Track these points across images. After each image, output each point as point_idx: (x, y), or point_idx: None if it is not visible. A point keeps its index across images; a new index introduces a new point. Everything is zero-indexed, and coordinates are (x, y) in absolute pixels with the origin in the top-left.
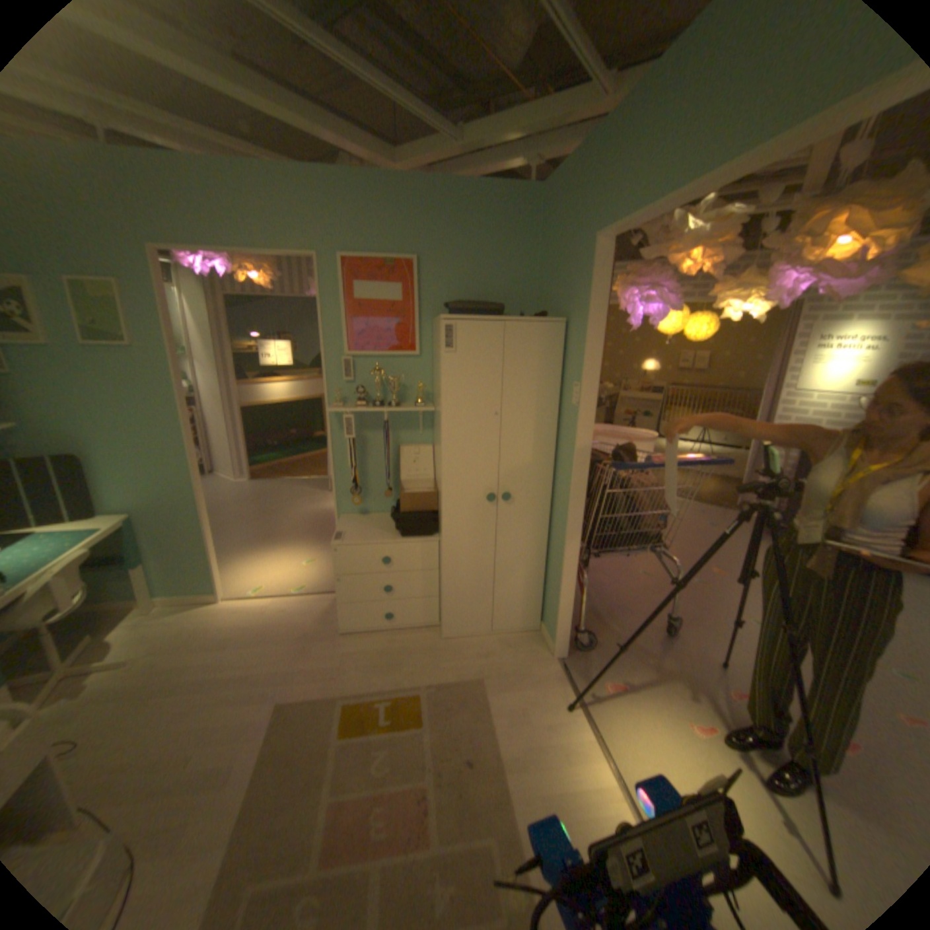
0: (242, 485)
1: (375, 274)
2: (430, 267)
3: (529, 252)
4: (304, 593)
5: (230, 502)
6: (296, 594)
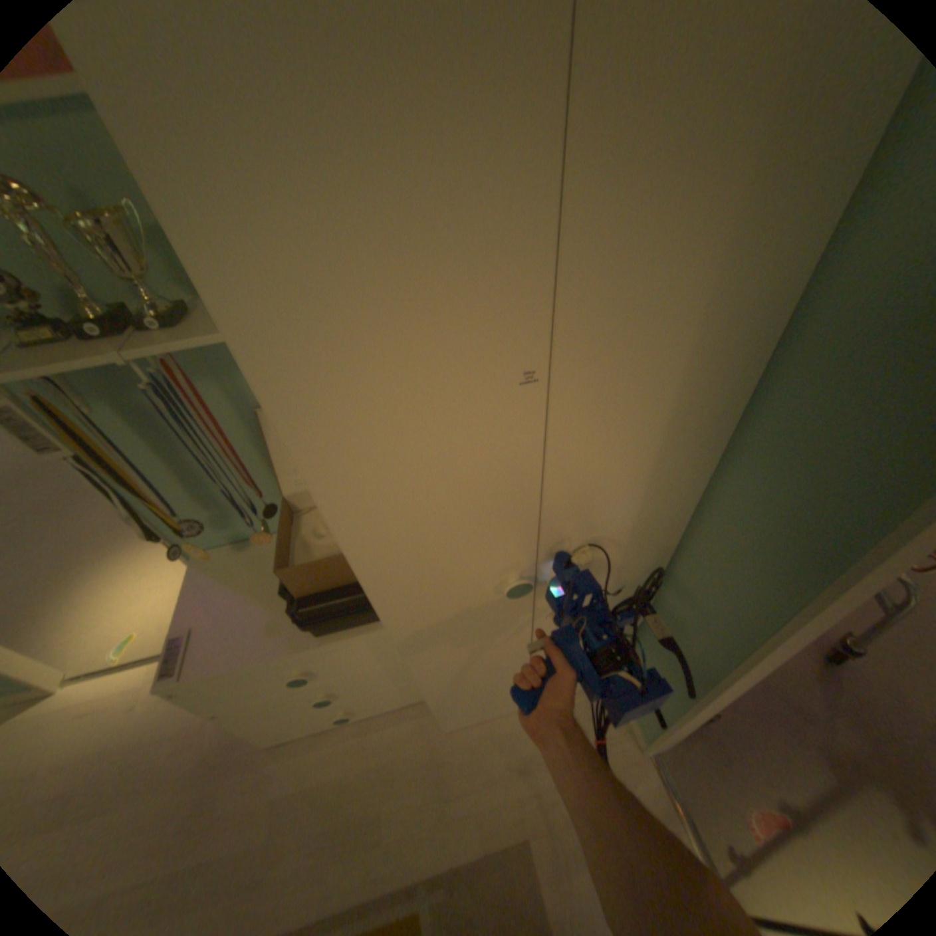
0: None
1: None
2: None
3: None
4: None
5: None
6: None
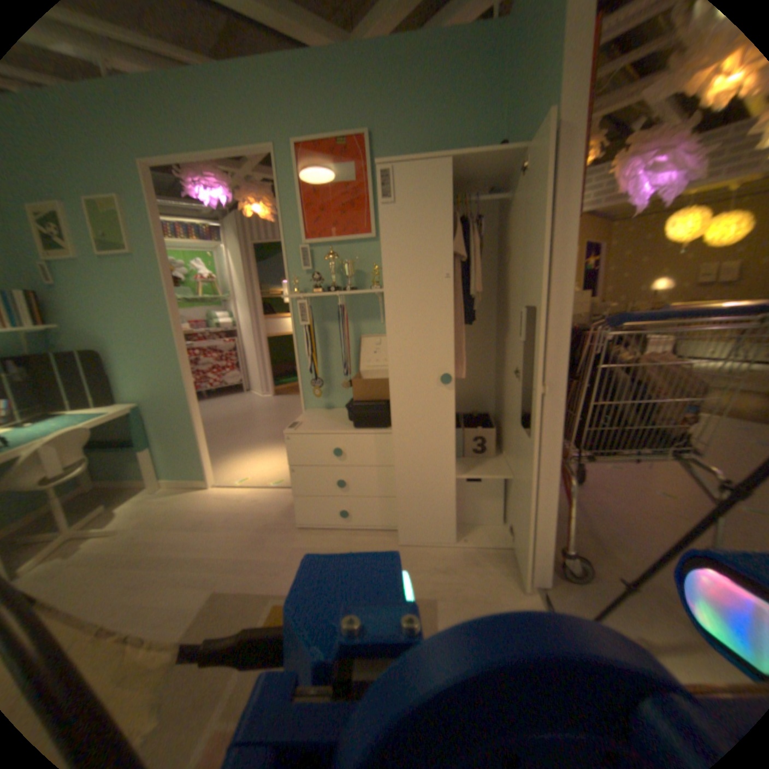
0: (265, 399)
1: (326, 155)
2: (383, 139)
3: (494, 103)
4: (279, 486)
5: (250, 411)
6: (272, 487)
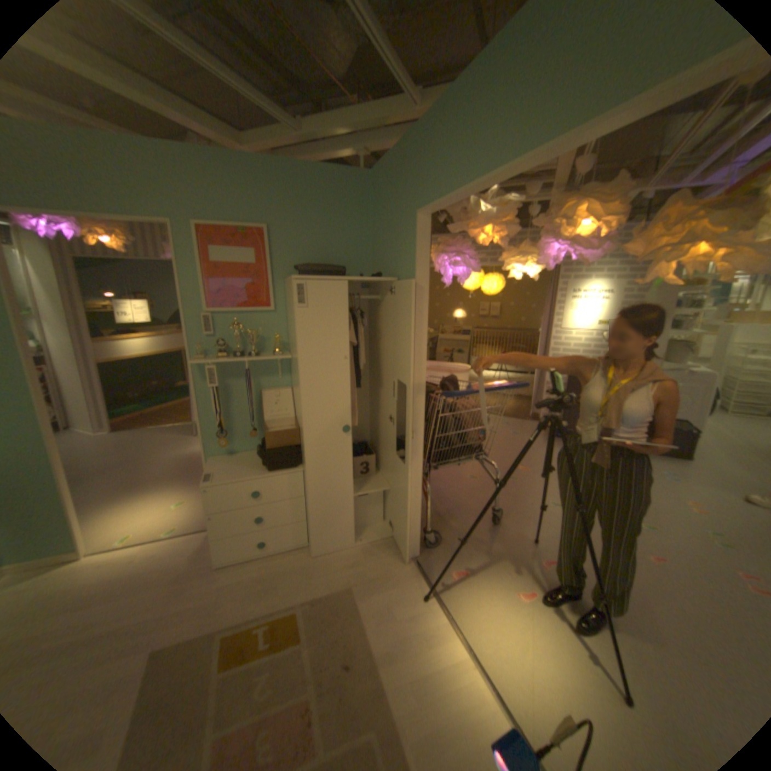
0: (103, 438)
1: (229, 240)
2: (280, 235)
3: (363, 224)
4: (175, 535)
5: (89, 456)
6: (166, 538)
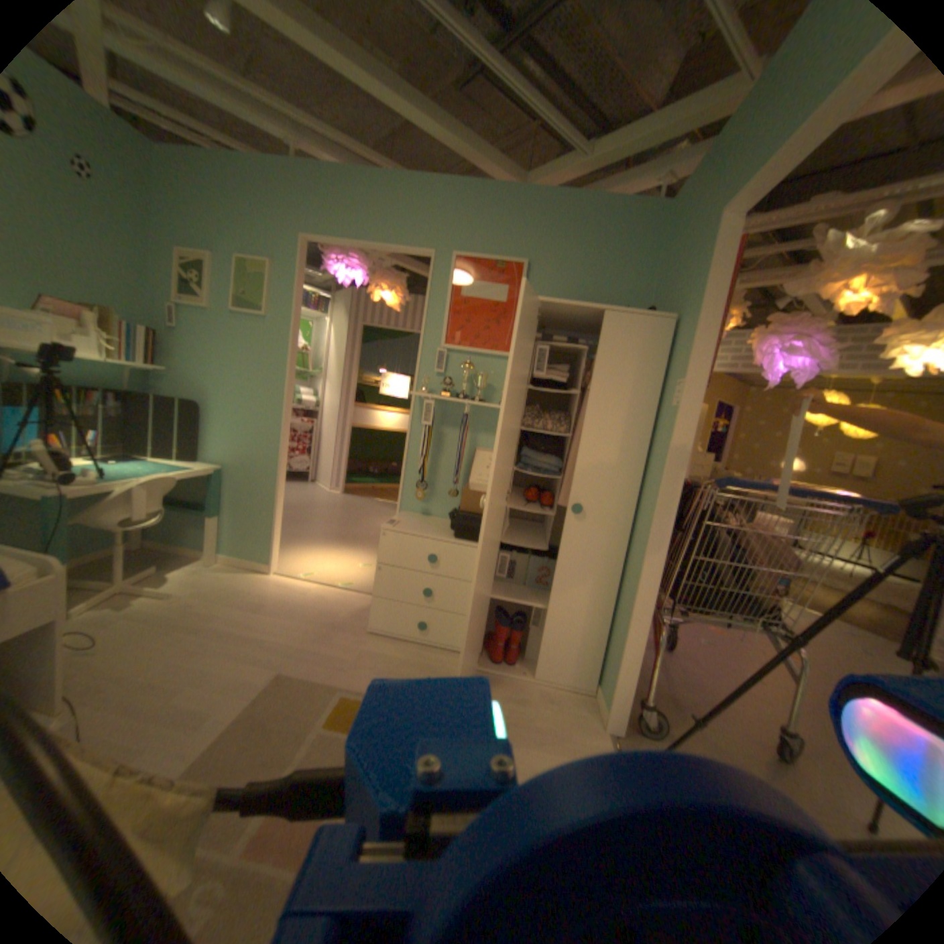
0: (333, 496)
1: (483, 274)
2: (539, 273)
3: (647, 266)
4: (348, 590)
5: (316, 505)
6: (340, 589)
